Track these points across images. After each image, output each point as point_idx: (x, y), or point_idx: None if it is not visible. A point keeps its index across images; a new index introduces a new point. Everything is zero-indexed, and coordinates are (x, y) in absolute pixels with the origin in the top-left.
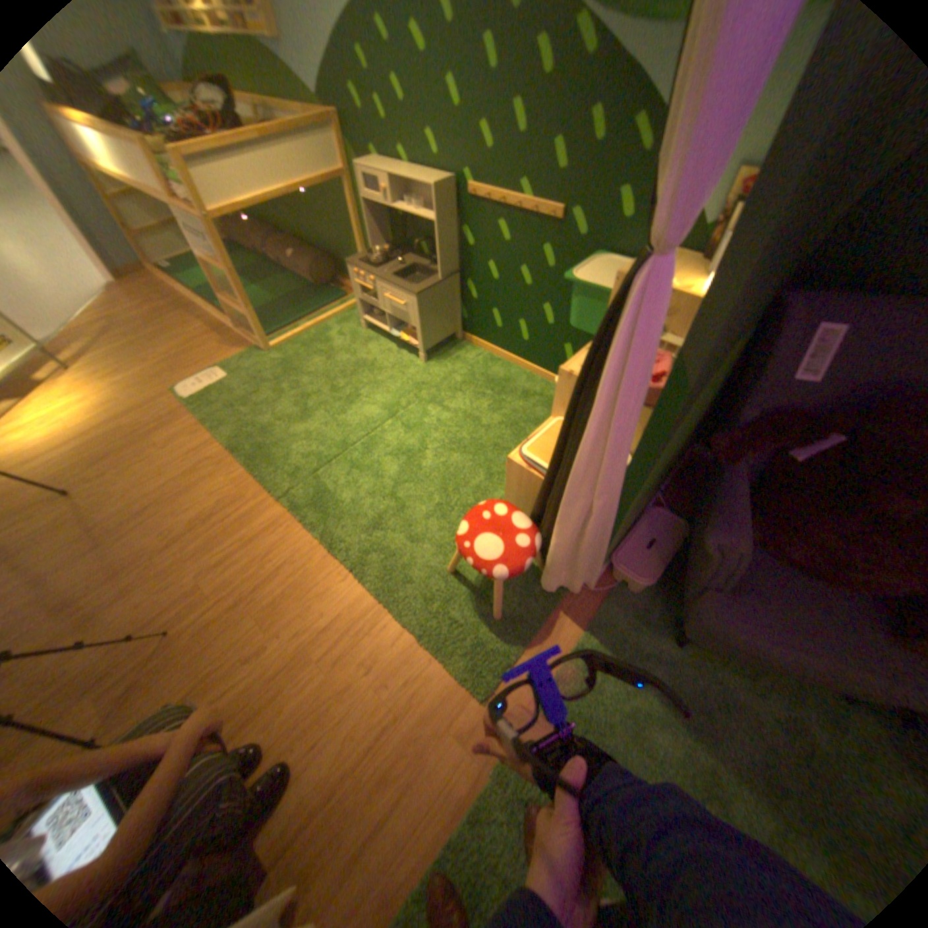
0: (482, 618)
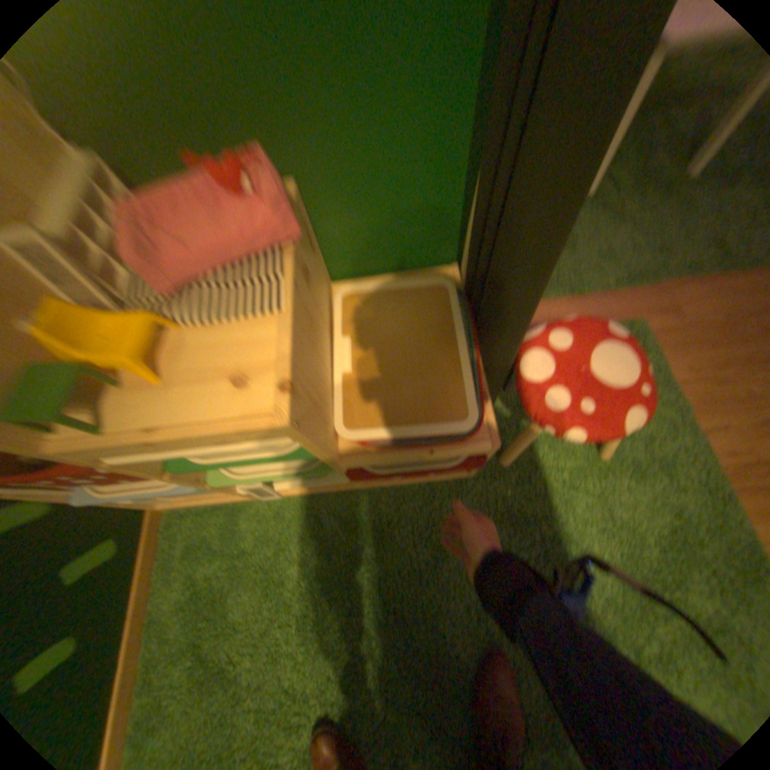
0: None
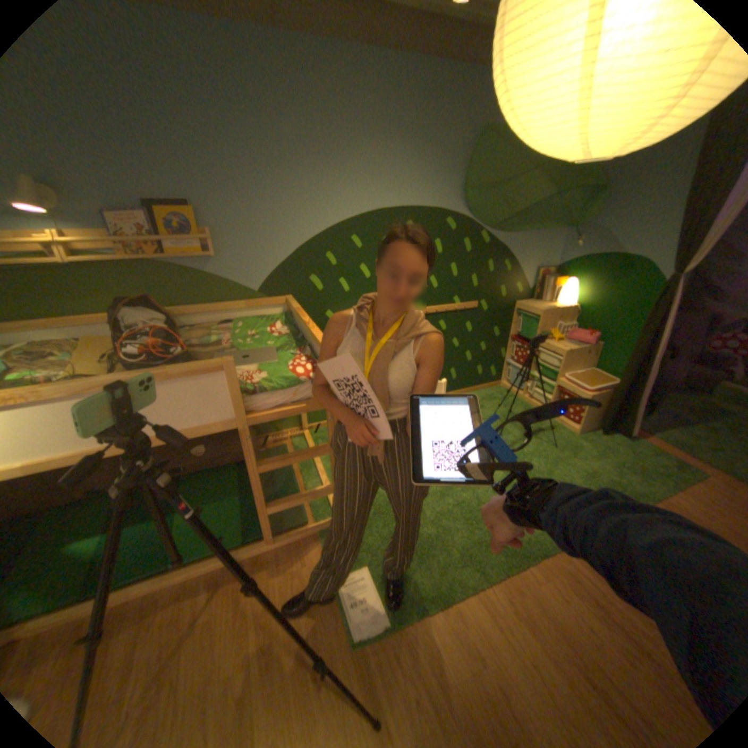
0: (659, 460)
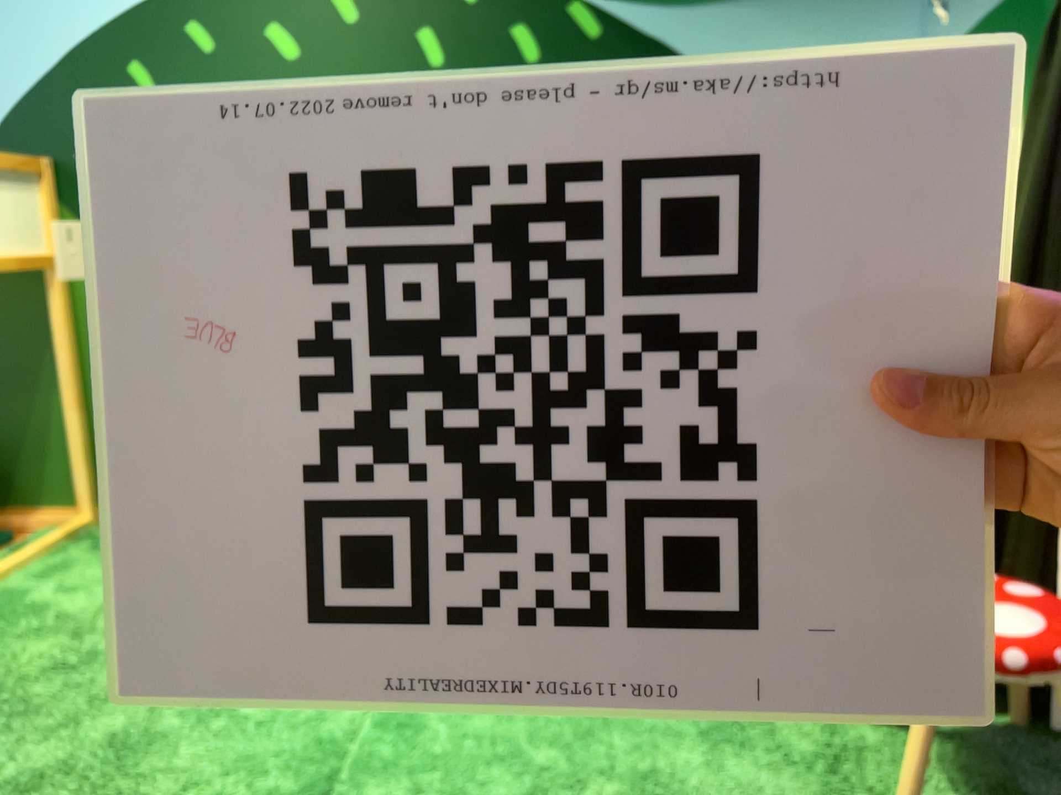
0: None
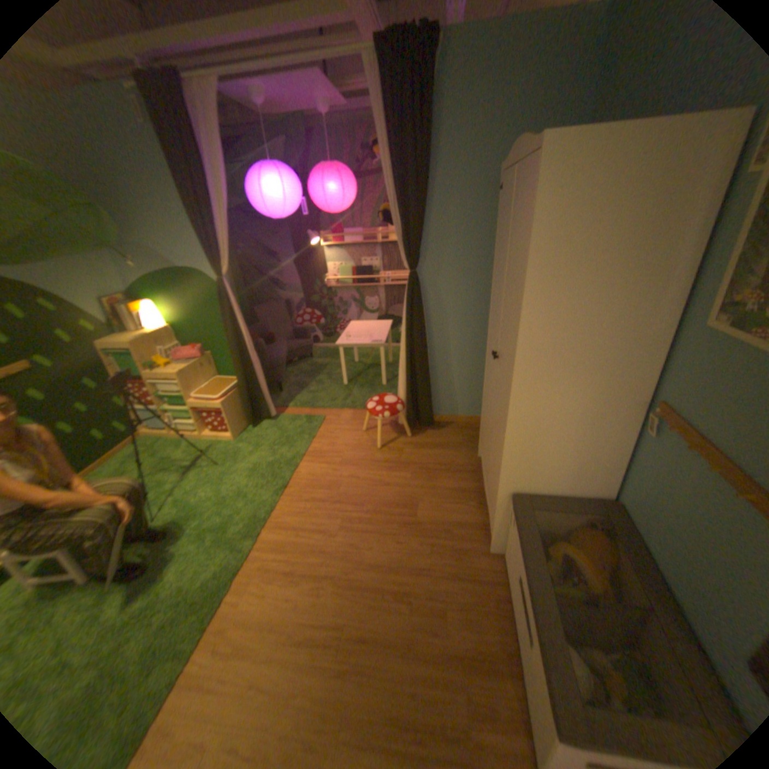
0: (294, 423)
